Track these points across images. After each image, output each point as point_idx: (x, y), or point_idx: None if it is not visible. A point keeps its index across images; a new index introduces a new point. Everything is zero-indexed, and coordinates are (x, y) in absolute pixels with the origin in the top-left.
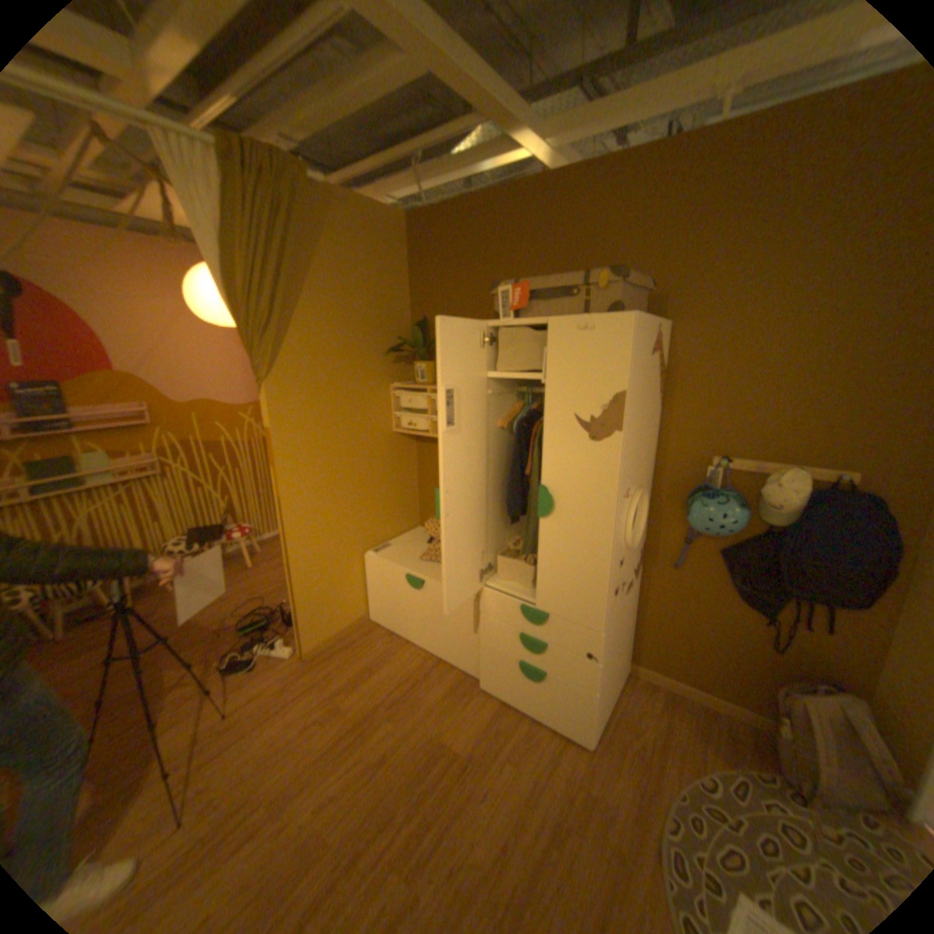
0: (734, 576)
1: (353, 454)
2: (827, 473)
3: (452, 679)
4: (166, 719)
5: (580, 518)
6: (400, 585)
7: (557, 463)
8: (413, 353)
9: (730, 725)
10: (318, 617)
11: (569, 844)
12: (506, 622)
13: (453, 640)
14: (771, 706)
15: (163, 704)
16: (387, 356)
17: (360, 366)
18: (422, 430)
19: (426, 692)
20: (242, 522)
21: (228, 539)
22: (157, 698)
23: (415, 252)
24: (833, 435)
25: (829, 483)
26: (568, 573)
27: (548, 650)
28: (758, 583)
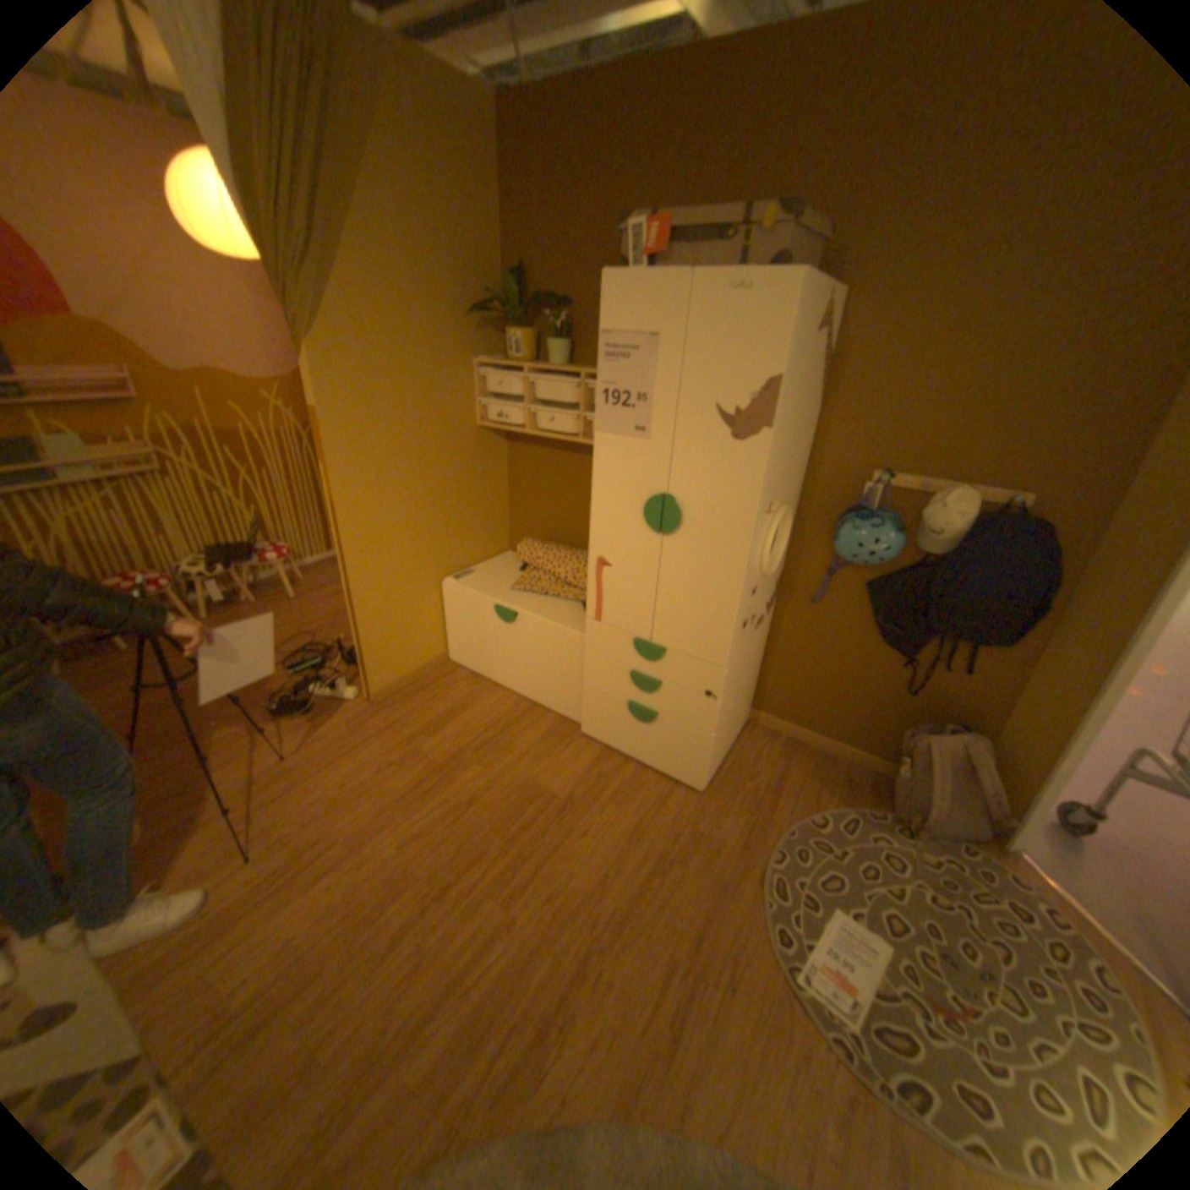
0: (876, 612)
1: (426, 452)
2: (998, 494)
3: (549, 723)
4: (212, 761)
5: (711, 536)
6: (488, 619)
7: (689, 468)
8: (504, 316)
9: (848, 769)
10: (387, 653)
11: (672, 874)
12: (615, 658)
13: (551, 681)
14: (893, 750)
15: (206, 746)
16: (469, 319)
17: (434, 330)
18: (515, 425)
19: (519, 735)
20: (276, 542)
21: (262, 562)
22: (197, 740)
23: (509, 161)
24: (1014, 447)
25: (999, 505)
26: (691, 602)
27: (662, 689)
28: (901, 620)
